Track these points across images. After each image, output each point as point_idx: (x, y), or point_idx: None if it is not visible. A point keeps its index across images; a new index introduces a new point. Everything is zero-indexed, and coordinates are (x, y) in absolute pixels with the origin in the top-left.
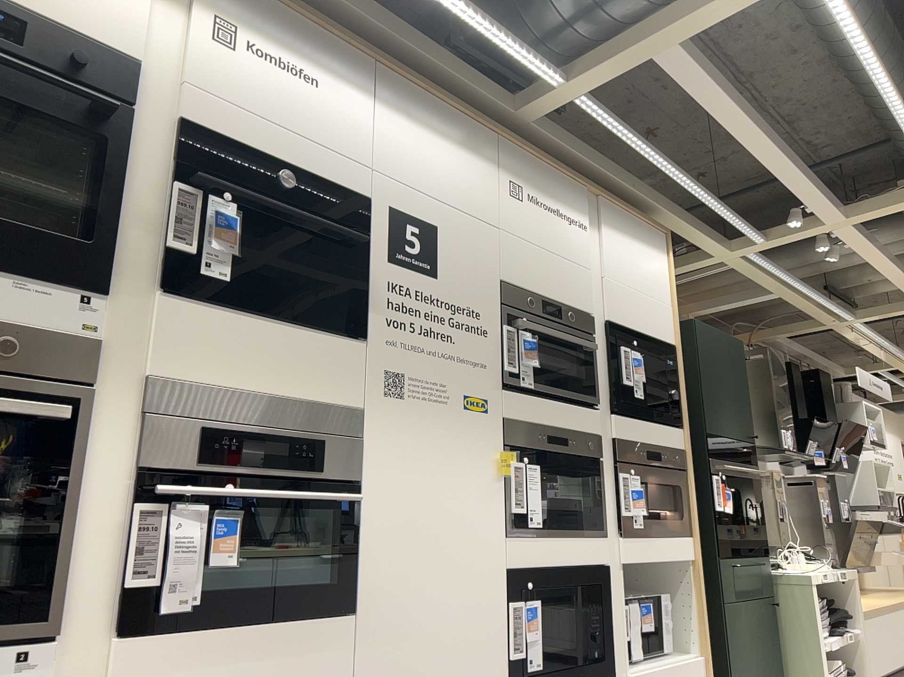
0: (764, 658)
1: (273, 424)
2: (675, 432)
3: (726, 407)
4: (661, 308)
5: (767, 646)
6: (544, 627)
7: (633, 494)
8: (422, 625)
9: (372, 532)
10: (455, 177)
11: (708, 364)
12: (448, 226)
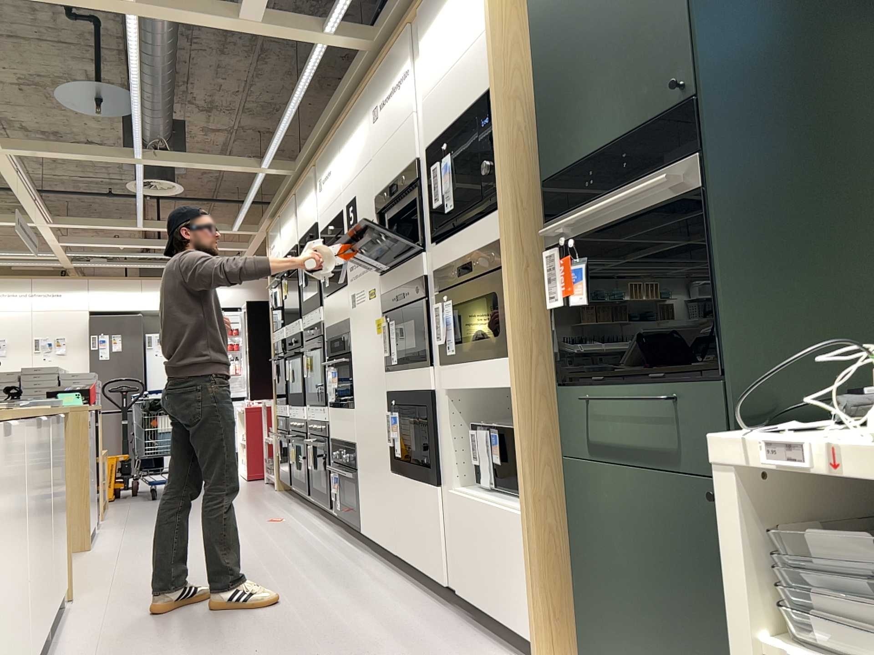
0: (693, 602)
1: (337, 334)
2: (492, 221)
3: (599, 87)
4: (476, 53)
5: (710, 585)
6: (403, 432)
7: (445, 322)
8: (366, 417)
9: (353, 373)
10: (357, 152)
11: (558, 39)
12: (358, 190)
